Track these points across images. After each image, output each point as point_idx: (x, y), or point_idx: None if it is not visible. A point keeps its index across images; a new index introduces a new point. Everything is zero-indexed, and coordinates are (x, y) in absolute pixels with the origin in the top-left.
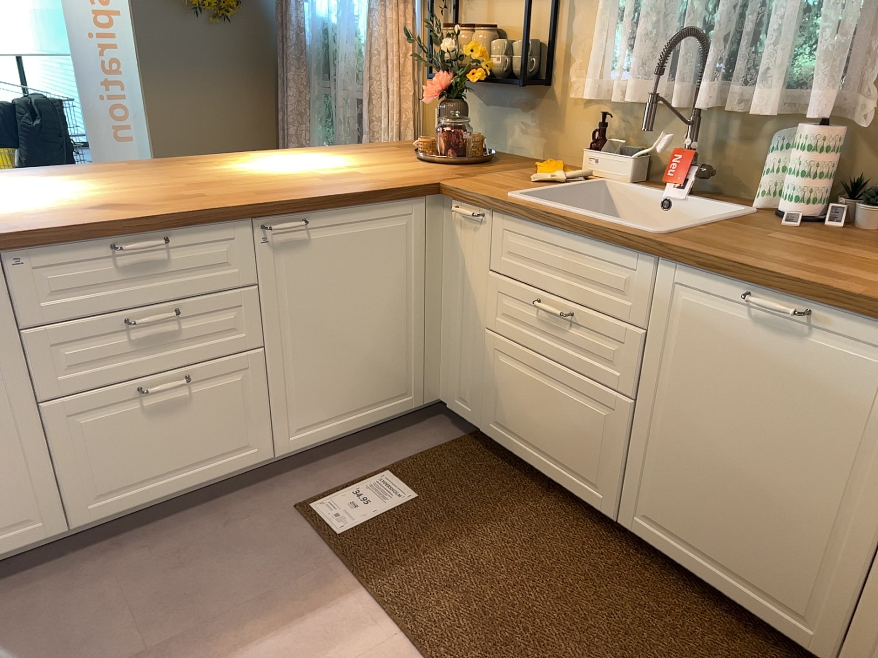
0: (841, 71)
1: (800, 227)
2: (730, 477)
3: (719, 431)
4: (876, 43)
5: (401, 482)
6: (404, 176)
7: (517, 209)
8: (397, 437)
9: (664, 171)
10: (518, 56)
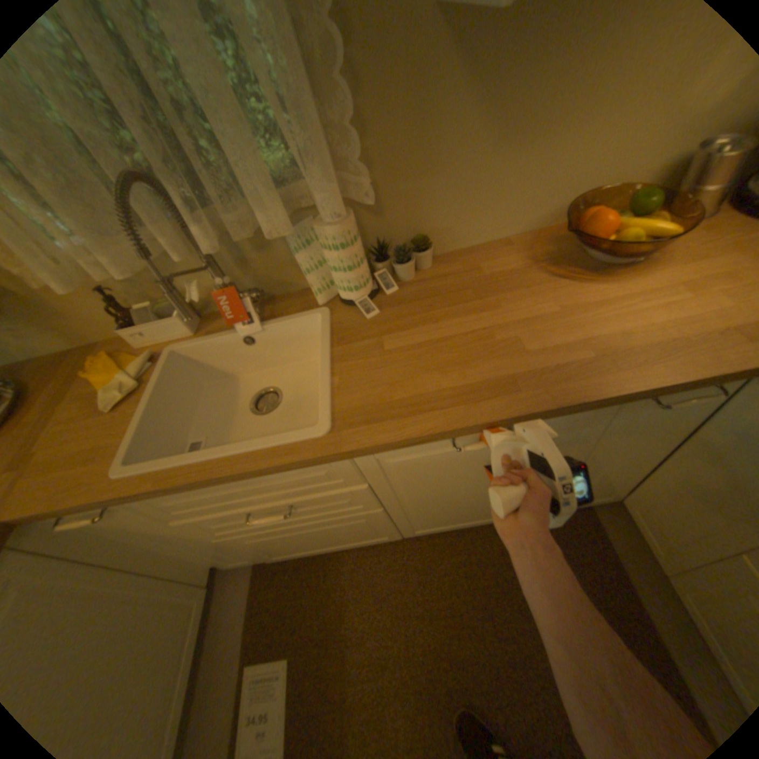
0: (329, 158)
1: (379, 309)
2: (473, 500)
3: (457, 492)
4: (328, 105)
5: (262, 664)
6: None
7: (144, 496)
8: (213, 626)
9: (208, 301)
10: None
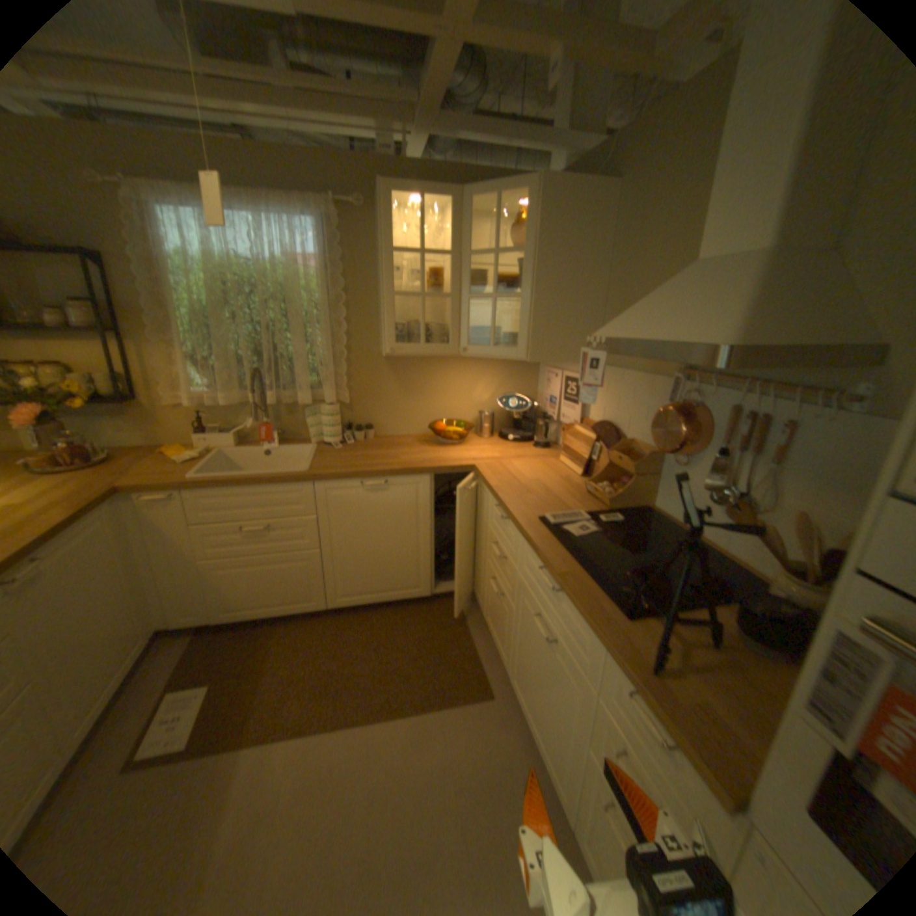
0: (334, 382)
1: (342, 446)
2: (375, 554)
3: (365, 539)
4: (338, 368)
5: (185, 690)
6: (70, 491)
7: (206, 483)
8: (142, 674)
9: (248, 434)
10: (93, 380)
